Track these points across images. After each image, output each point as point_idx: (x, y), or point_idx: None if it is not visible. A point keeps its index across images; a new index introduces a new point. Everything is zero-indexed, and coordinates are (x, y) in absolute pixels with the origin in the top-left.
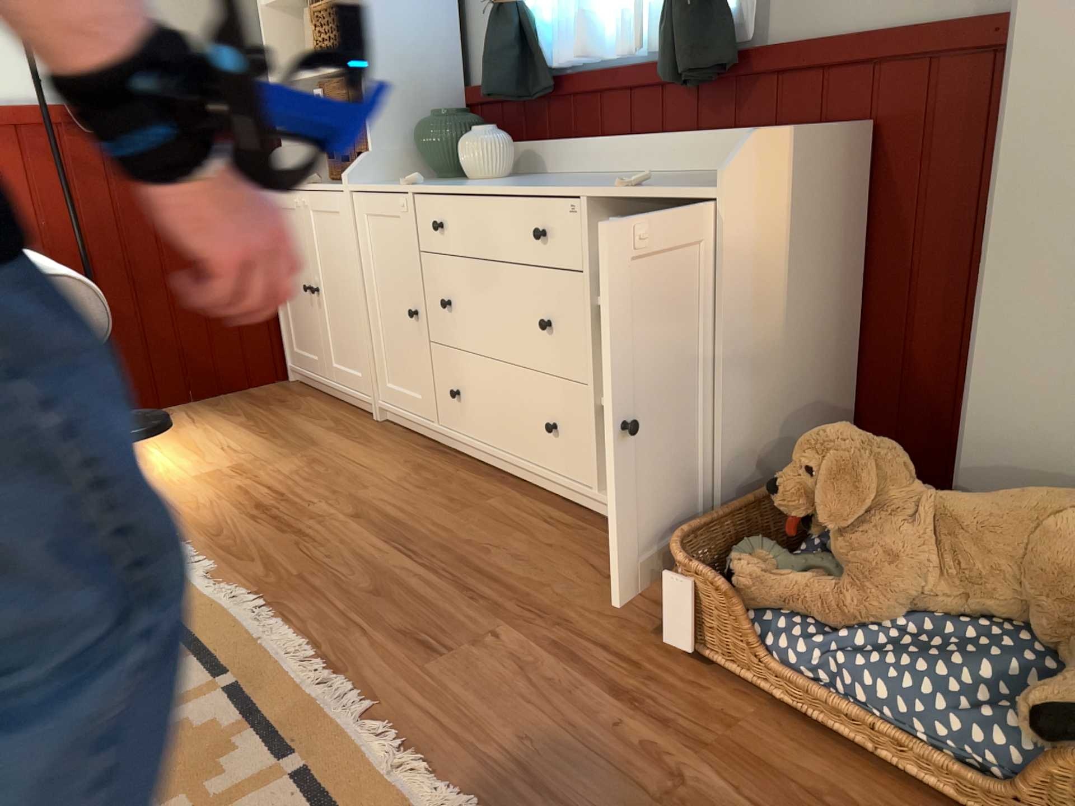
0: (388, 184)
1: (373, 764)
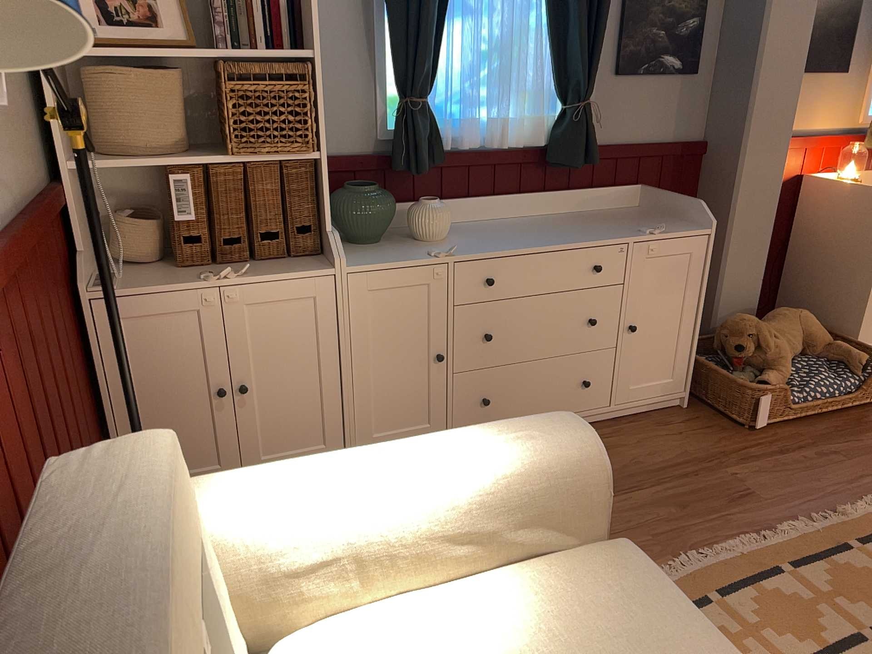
0: (363, 257)
1: (848, 520)
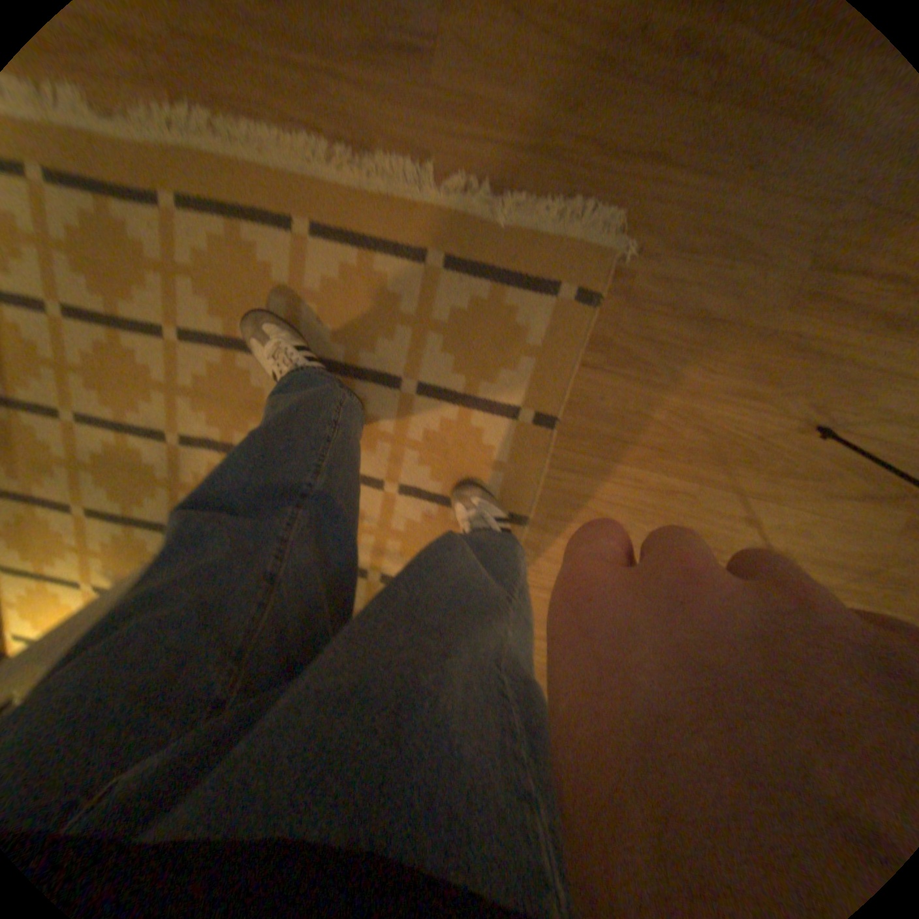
0: None
1: (487, 217)
